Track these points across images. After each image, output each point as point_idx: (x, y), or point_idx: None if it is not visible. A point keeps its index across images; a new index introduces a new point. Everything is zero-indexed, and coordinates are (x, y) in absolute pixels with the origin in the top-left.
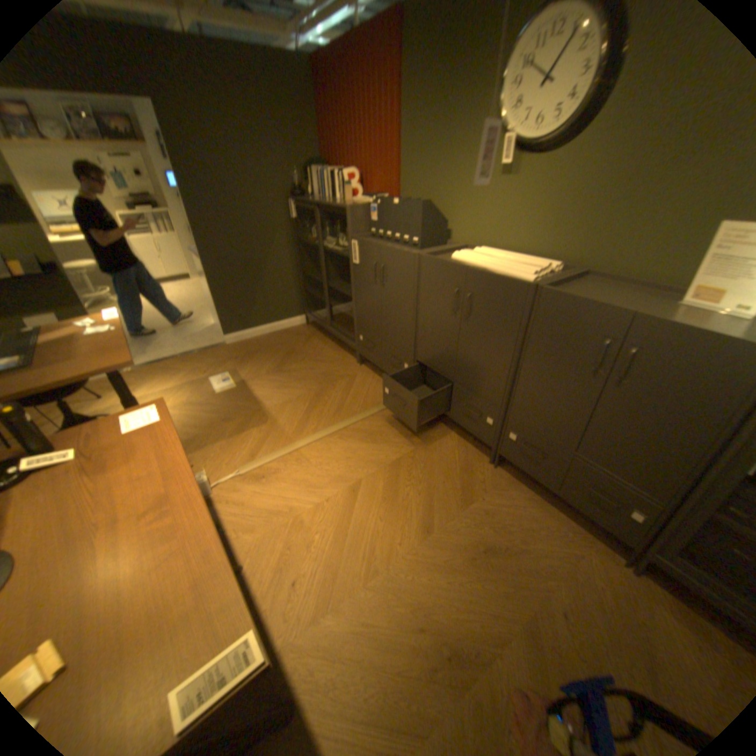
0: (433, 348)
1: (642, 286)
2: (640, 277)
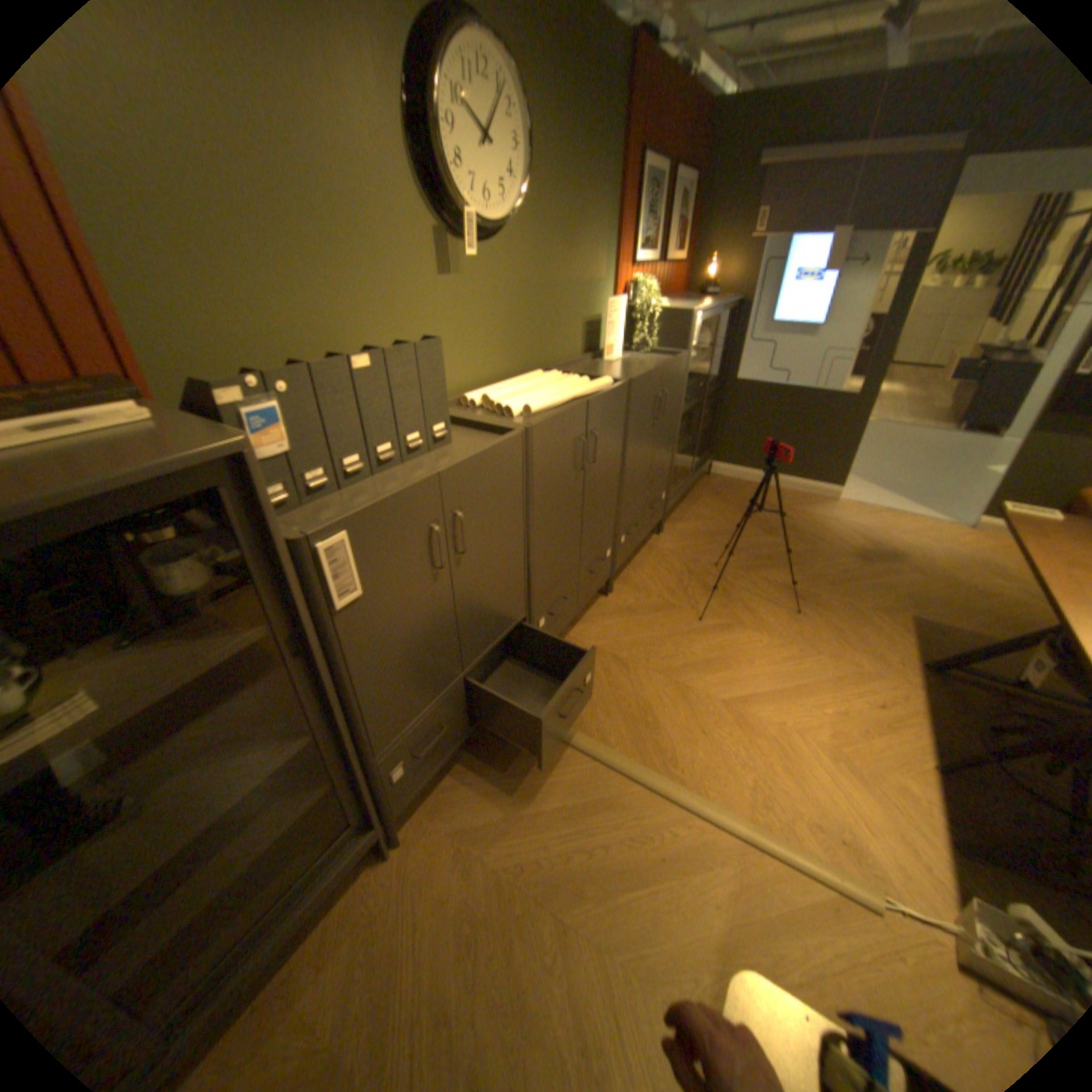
0: (558, 552)
1: (577, 363)
2: (564, 359)
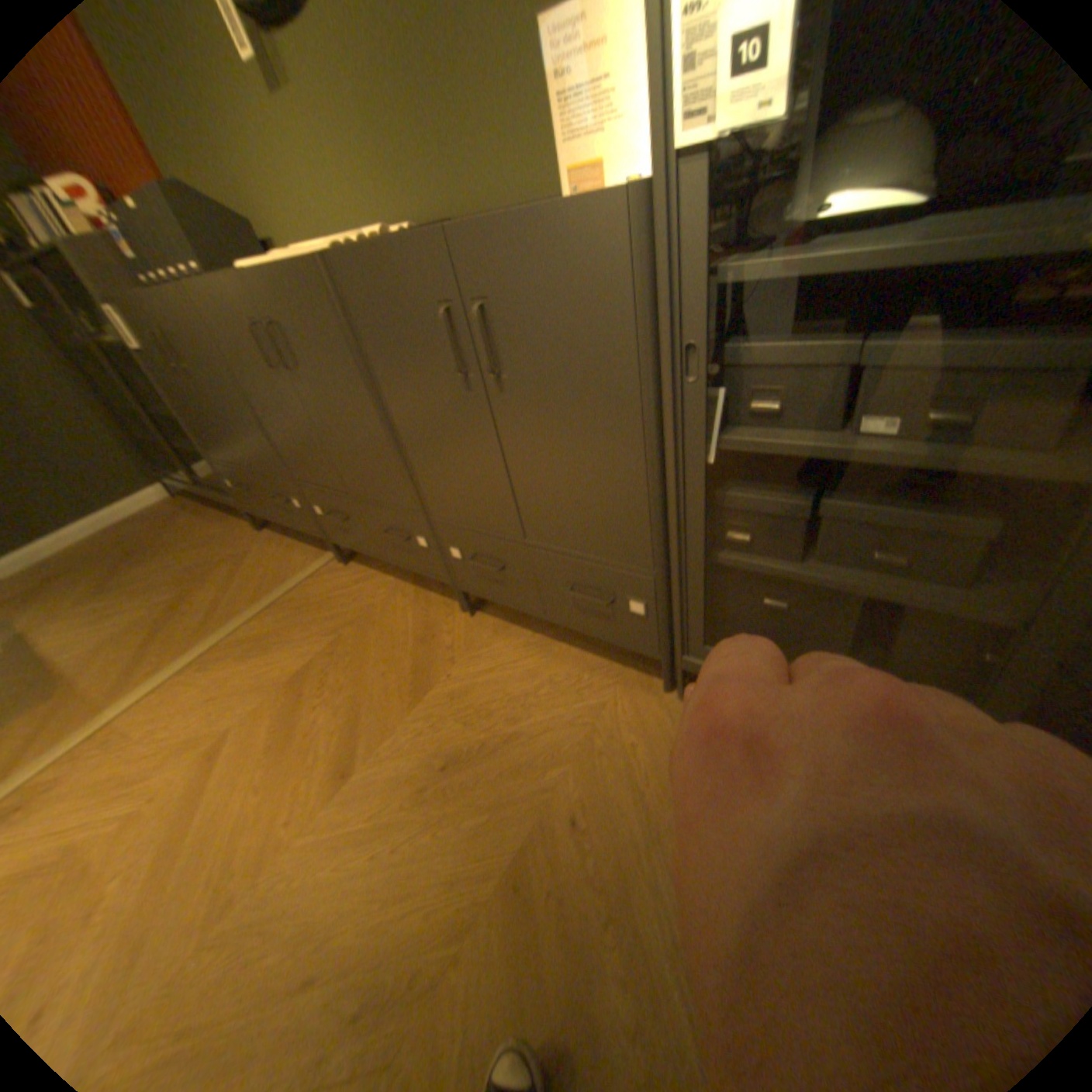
0: (301, 451)
1: None
2: None
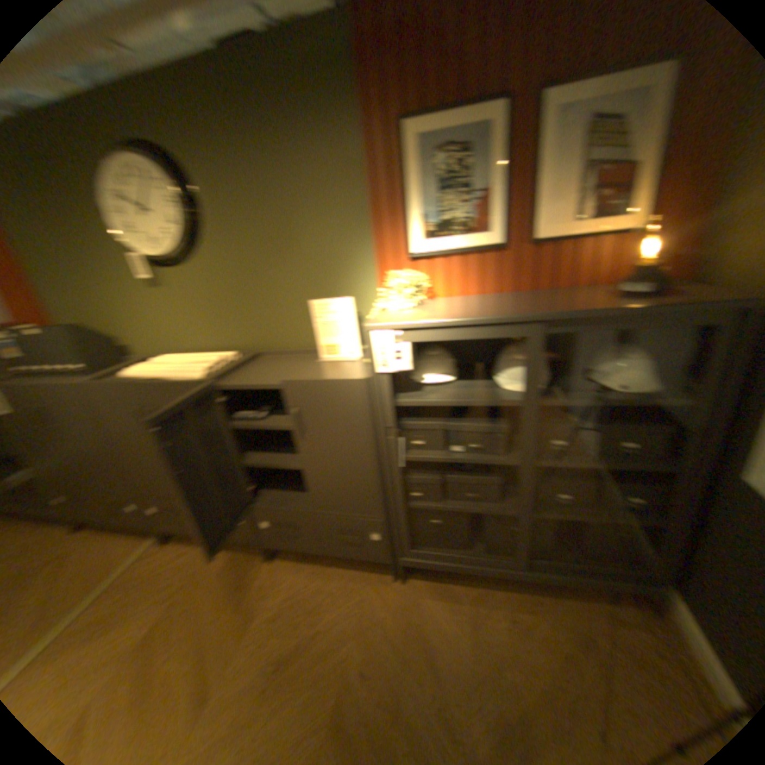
0: (141, 475)
1: (294, 354)
2: (292, 347)
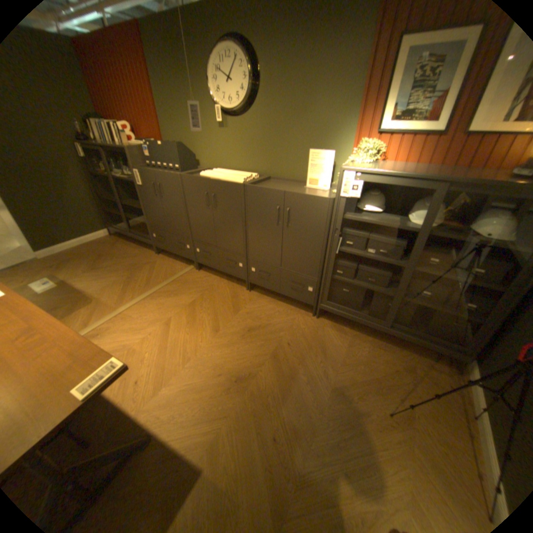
0: (201, 230)
1: (292, 182)
2: (291, 178)
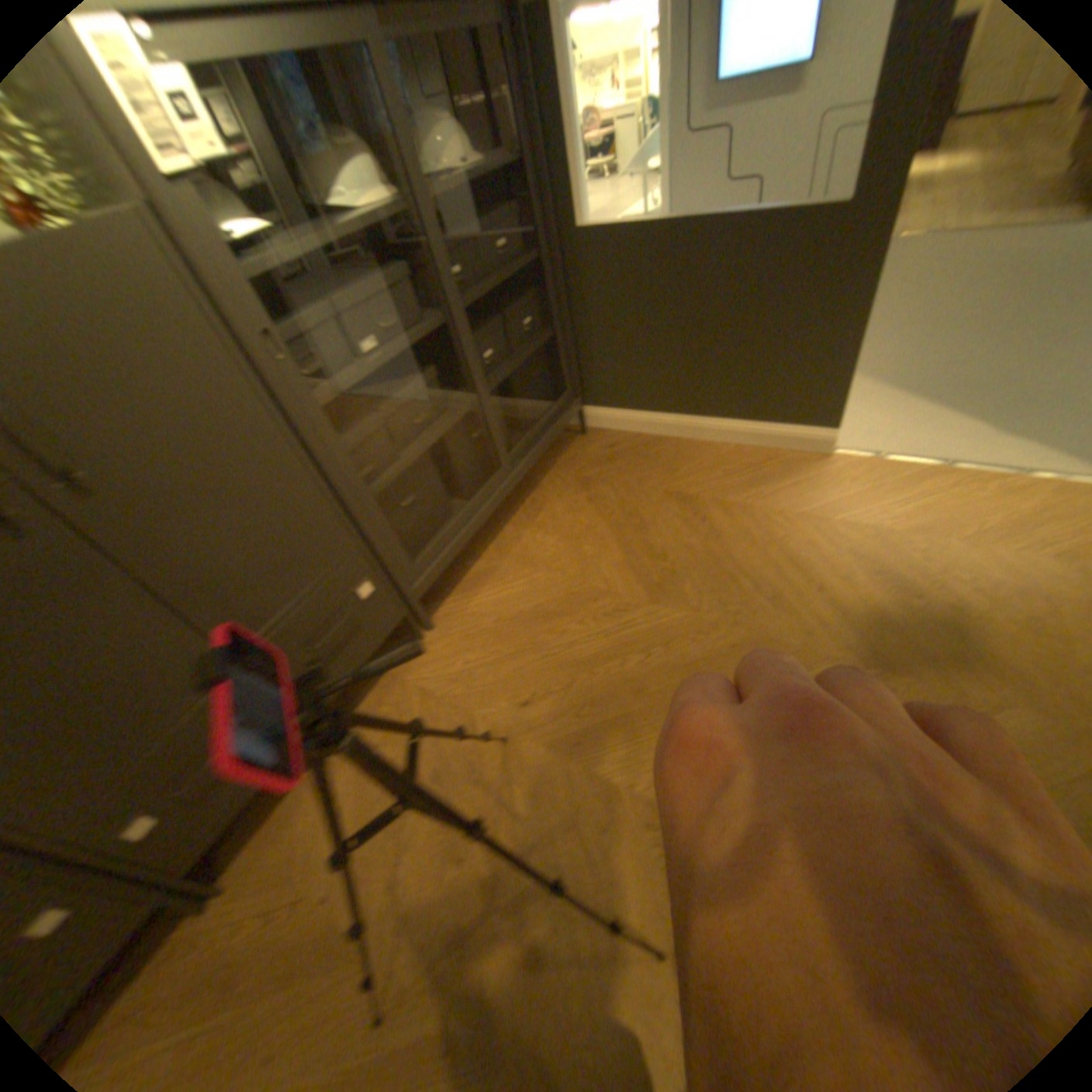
0: None
1: None
2: None
